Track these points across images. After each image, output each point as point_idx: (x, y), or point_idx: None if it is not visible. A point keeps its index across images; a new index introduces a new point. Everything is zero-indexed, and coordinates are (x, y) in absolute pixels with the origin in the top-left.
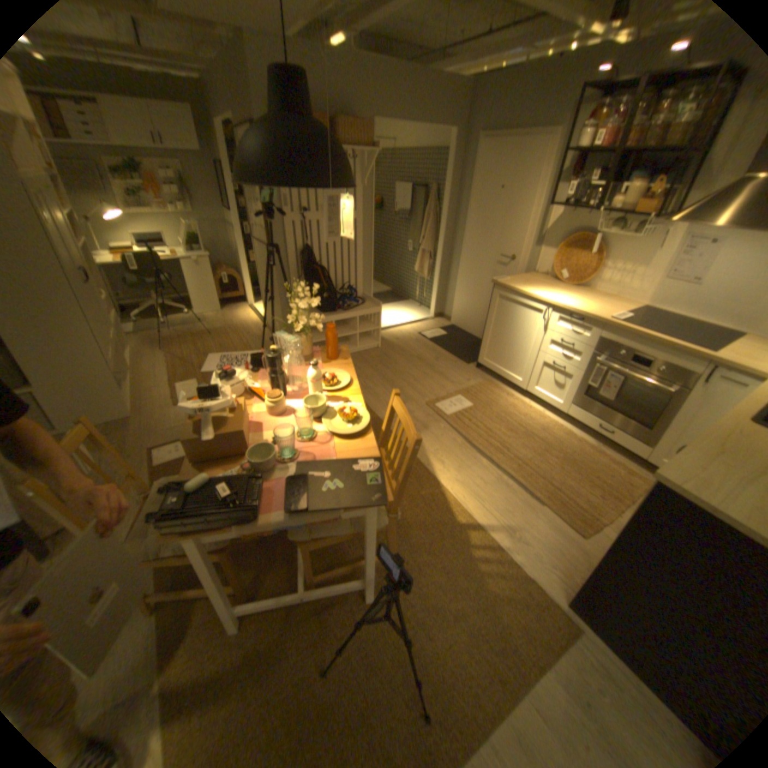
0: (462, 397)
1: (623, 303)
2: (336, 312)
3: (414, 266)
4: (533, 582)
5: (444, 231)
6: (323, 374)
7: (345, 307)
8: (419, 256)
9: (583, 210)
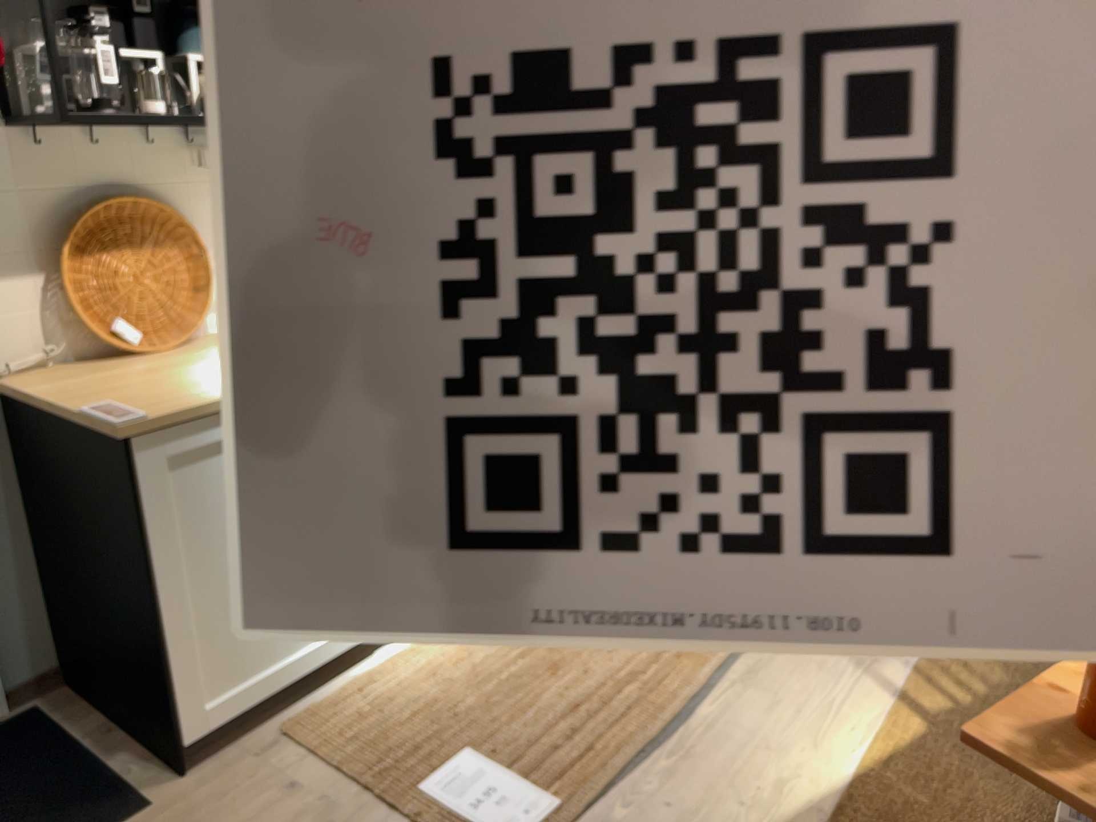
0: (433, 782)
1: None
2: None
3: None
4: None
5: None
6: None
7: None
8: None
9: (59, 139)
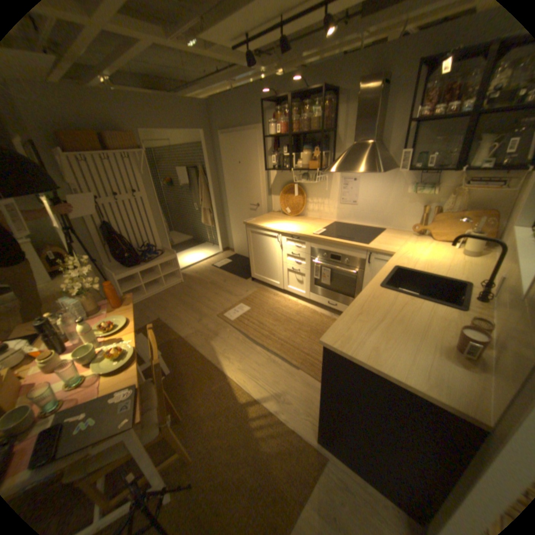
0: (243, 304)
1: (322, 222)
2: (140, 265)
3: (203, 219)
4: (293, 432)
5: (214, 194)
6: (104, 322)
7: (148, 259)
8: (204, 213)
9: (286, 171)
